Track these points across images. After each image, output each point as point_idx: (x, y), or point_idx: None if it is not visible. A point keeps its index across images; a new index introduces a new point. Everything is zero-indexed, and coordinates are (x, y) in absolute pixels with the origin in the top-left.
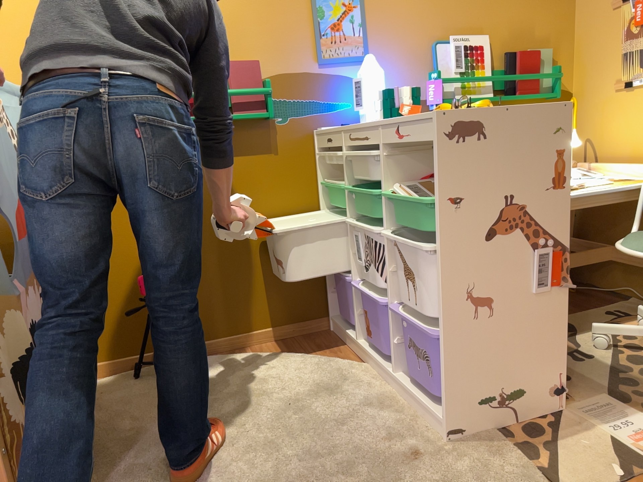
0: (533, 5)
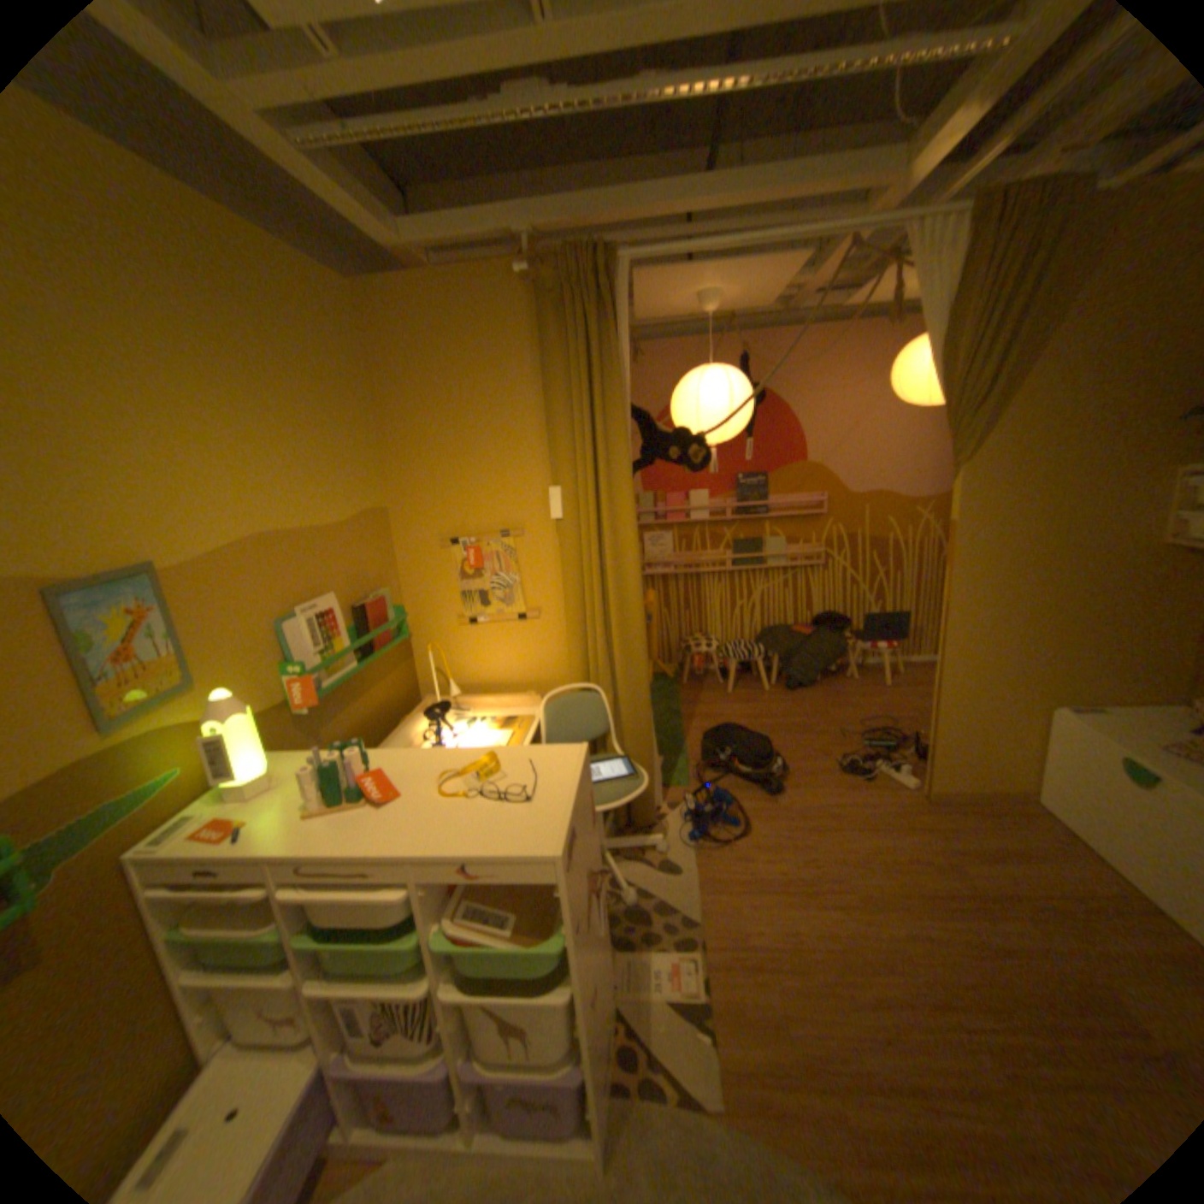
0: (363, 543)
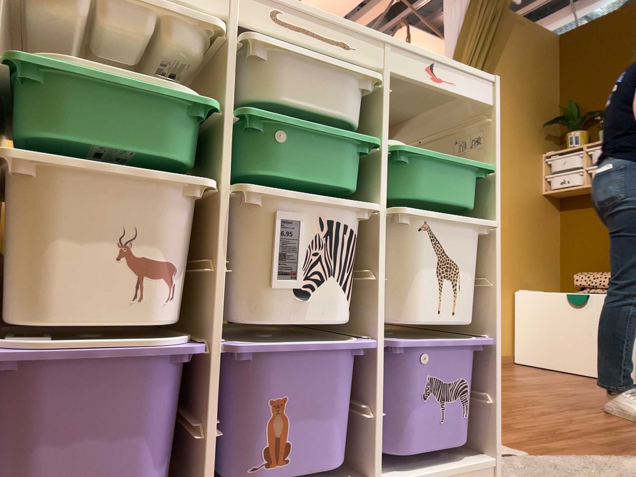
0: None
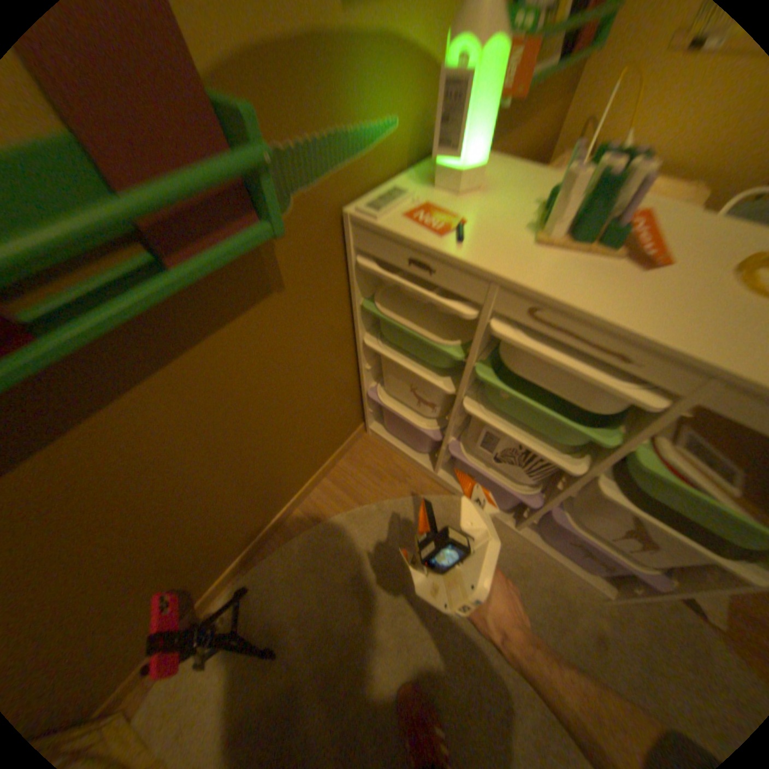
0: None
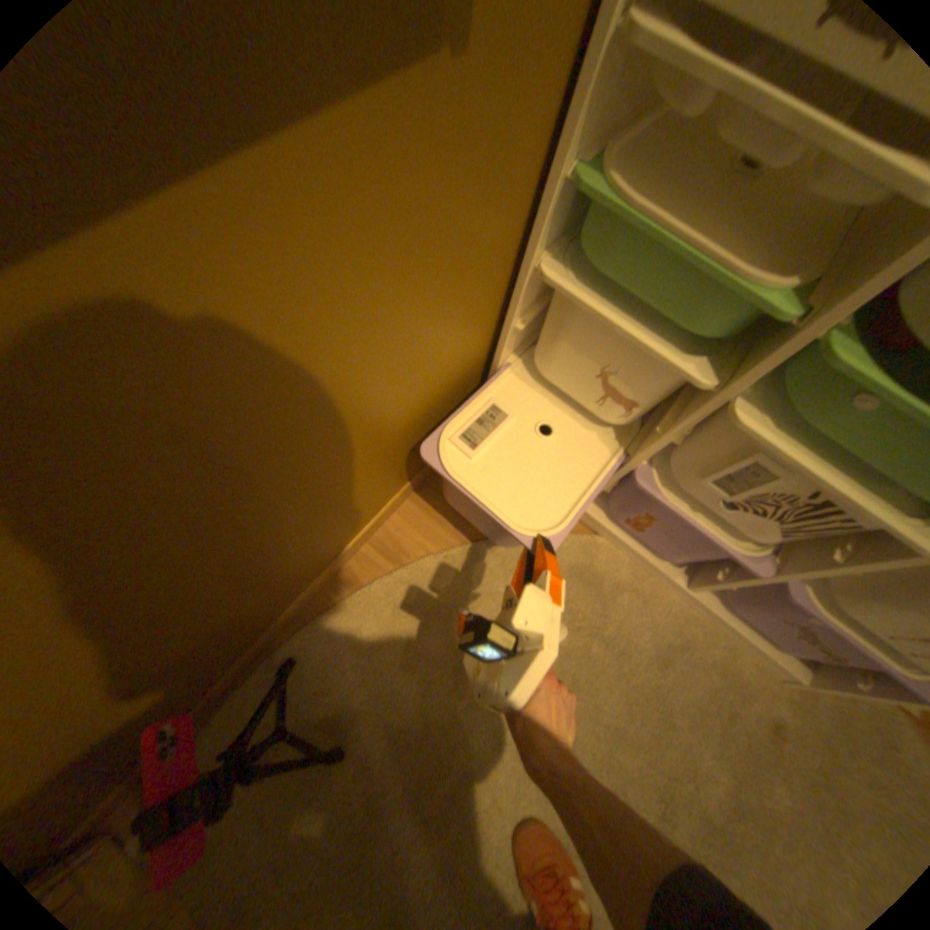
0: None
